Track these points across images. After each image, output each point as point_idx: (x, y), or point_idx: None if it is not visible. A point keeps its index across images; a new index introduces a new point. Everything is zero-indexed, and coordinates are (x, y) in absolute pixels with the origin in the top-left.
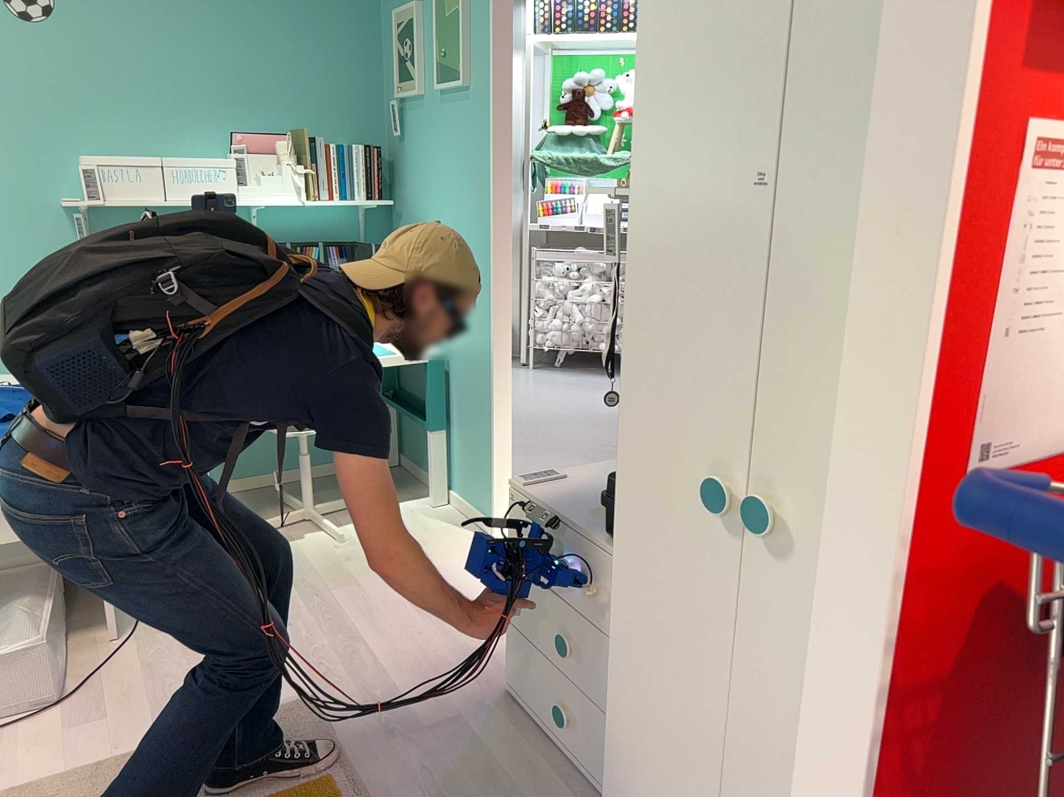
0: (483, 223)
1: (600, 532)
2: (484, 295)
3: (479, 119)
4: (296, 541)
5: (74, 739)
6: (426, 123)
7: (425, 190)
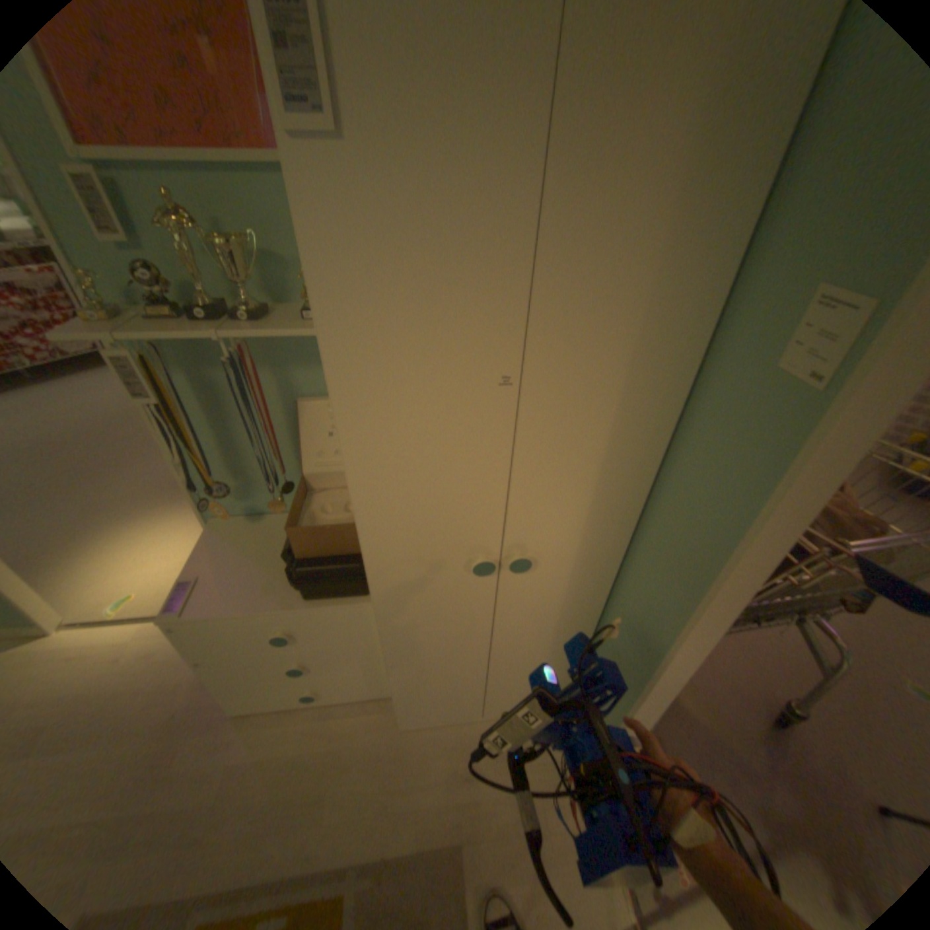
0: None
1: (295, 603)
2: None
3: None
4: None
5: None
6: None
7: None
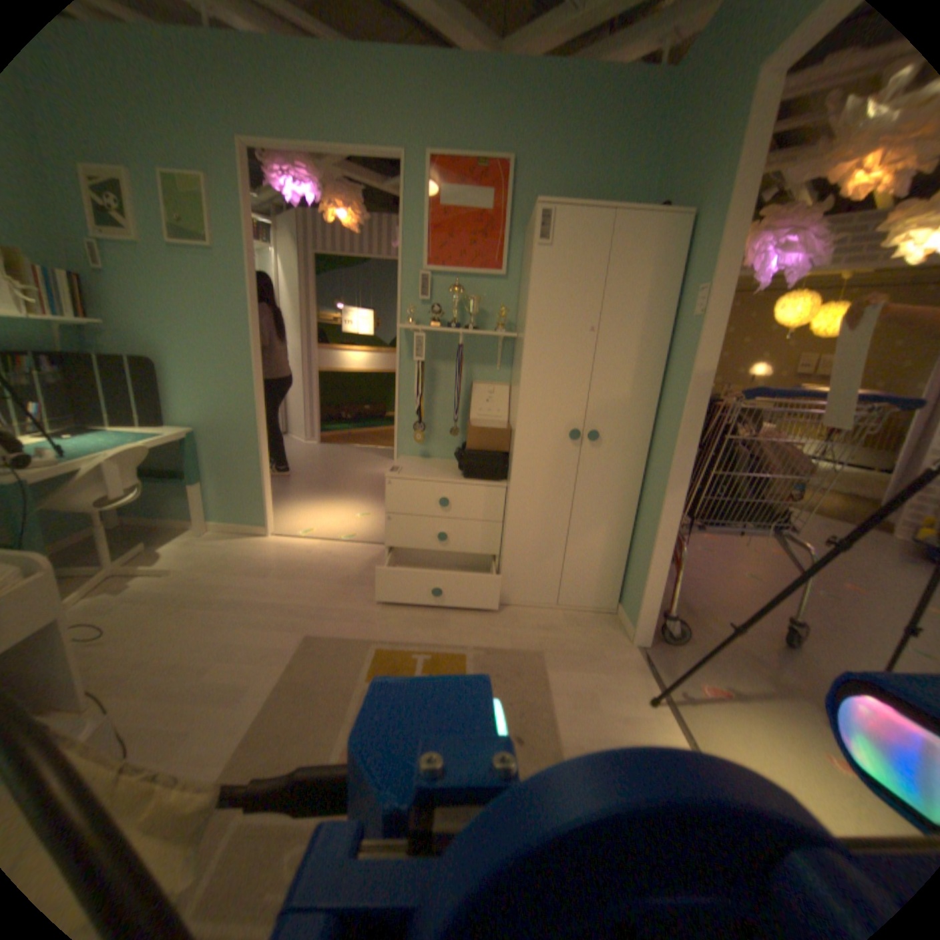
0: (239, 343)
1: (457, 480)
2: (243, 389)
3: (228, 274)
4: (124, 591)
5: (188, 756)
6: (145, 266)
7: (146, 316)
